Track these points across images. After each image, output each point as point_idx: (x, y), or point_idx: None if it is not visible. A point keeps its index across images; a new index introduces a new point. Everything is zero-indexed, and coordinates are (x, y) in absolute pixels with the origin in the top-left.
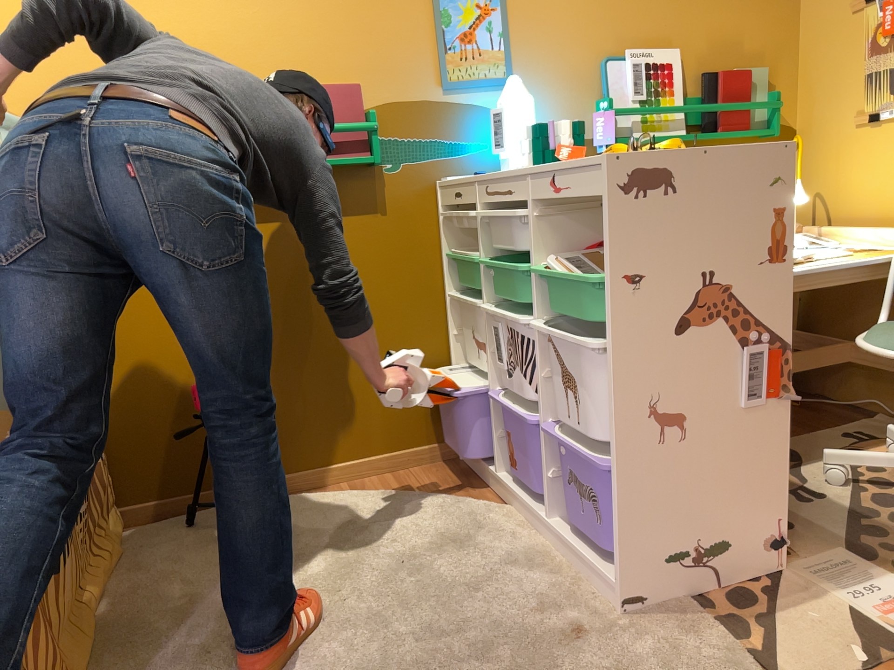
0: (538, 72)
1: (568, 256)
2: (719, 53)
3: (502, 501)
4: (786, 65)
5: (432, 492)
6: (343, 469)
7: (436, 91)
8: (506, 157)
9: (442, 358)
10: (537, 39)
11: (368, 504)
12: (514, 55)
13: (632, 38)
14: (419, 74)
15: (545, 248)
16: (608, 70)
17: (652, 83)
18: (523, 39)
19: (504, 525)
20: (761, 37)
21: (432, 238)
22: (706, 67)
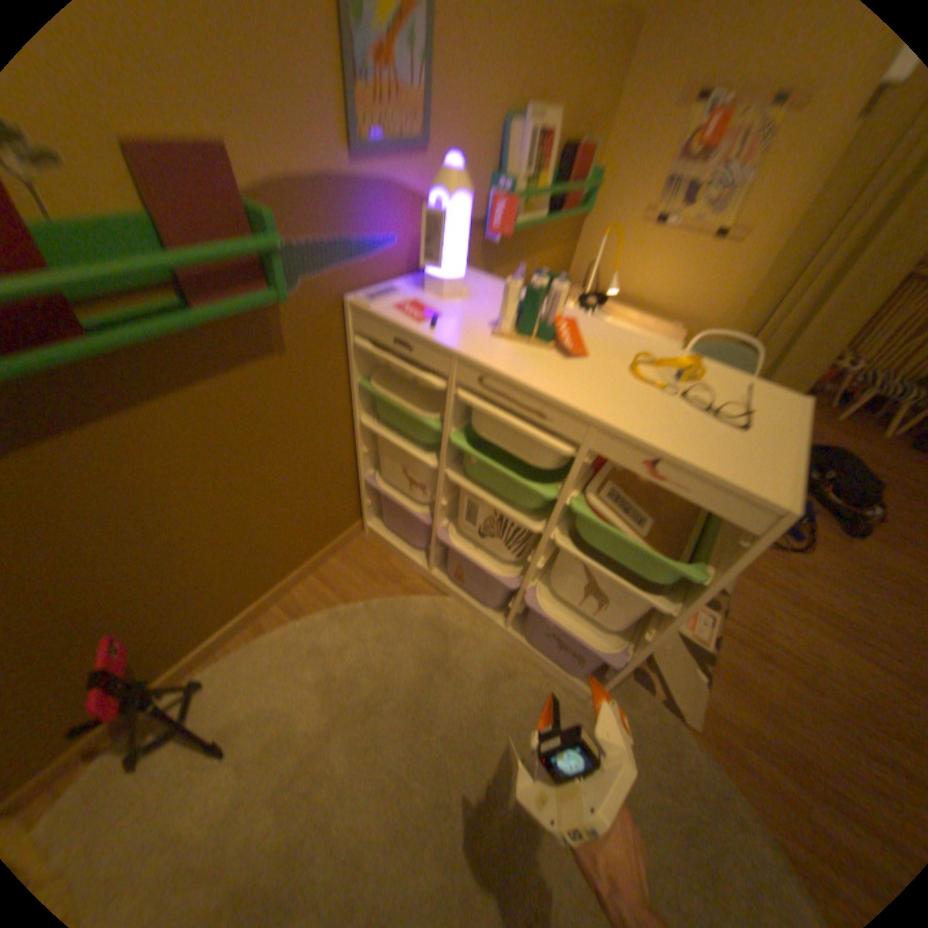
0: (454, 123)
1: (598, 487)
2: (581, 111)
3: (437, 586)
4: (607, 131)
5: (370, 589)
6: (272, 594)
7: (342, 151)
8: (436, 270)
9: (349, 469)
10: (460, 66)
11: (327, 636)
12: (434, 92)
13: (535, 81)
14: (317, 116)
15: (577, 479)
16: (513, 127)
17: (541, 151)
18: (446, 63)
19: (459, 622)
20: (606, 95)
21: (340, 363)
22: (570, 129)
